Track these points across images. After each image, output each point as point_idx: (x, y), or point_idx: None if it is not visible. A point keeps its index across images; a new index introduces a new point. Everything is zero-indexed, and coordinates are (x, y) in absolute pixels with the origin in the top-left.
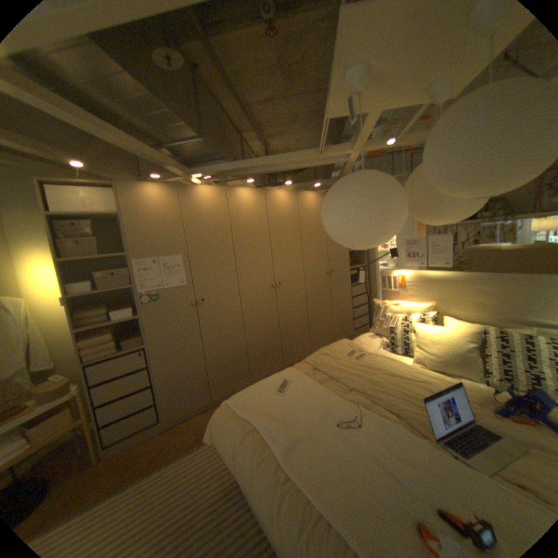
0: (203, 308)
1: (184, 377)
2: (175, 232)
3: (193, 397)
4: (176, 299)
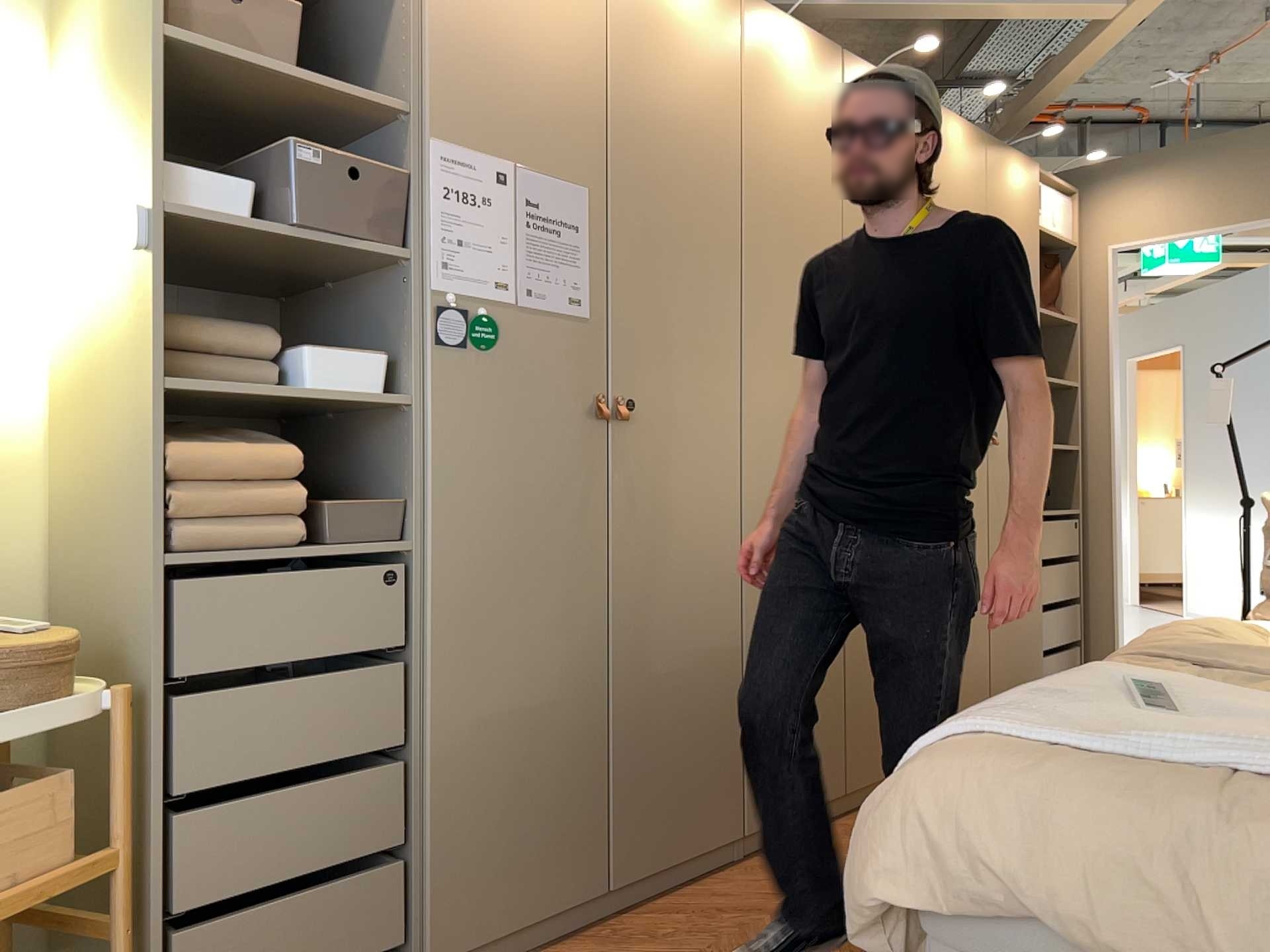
0: (630, 438)
1: (532, 735)
2: (583, 87)
3: (550, 846)
4: (549, 367)
